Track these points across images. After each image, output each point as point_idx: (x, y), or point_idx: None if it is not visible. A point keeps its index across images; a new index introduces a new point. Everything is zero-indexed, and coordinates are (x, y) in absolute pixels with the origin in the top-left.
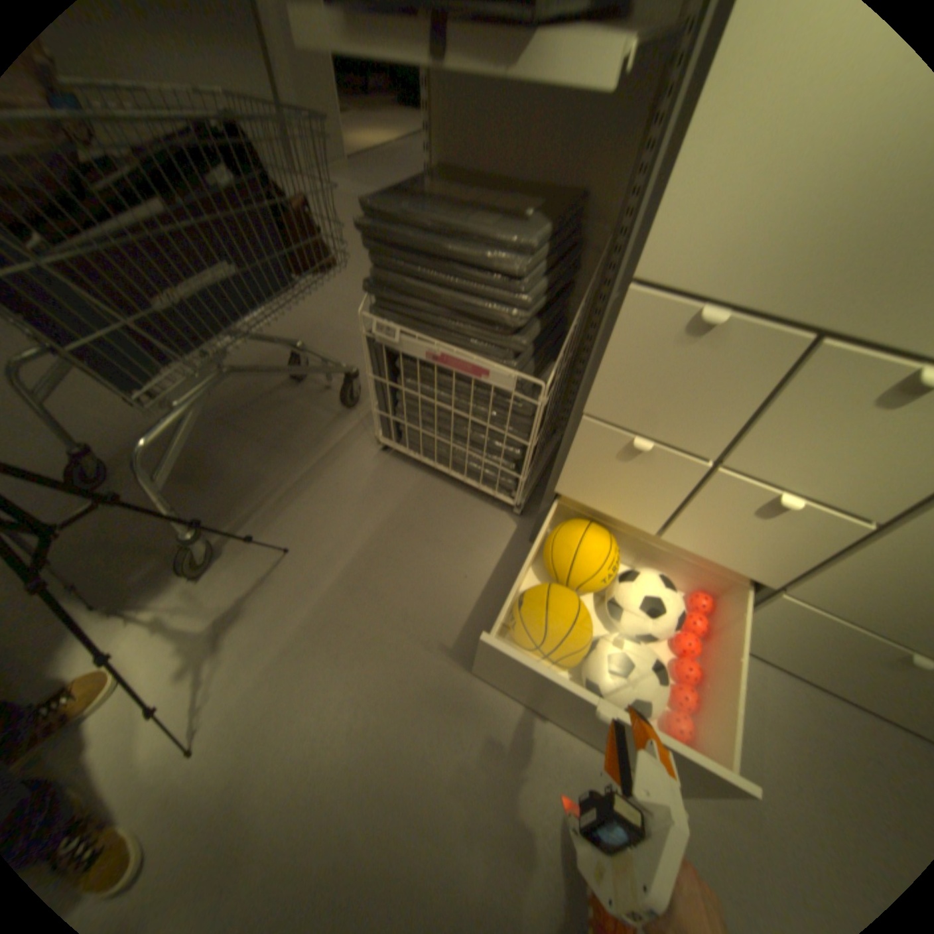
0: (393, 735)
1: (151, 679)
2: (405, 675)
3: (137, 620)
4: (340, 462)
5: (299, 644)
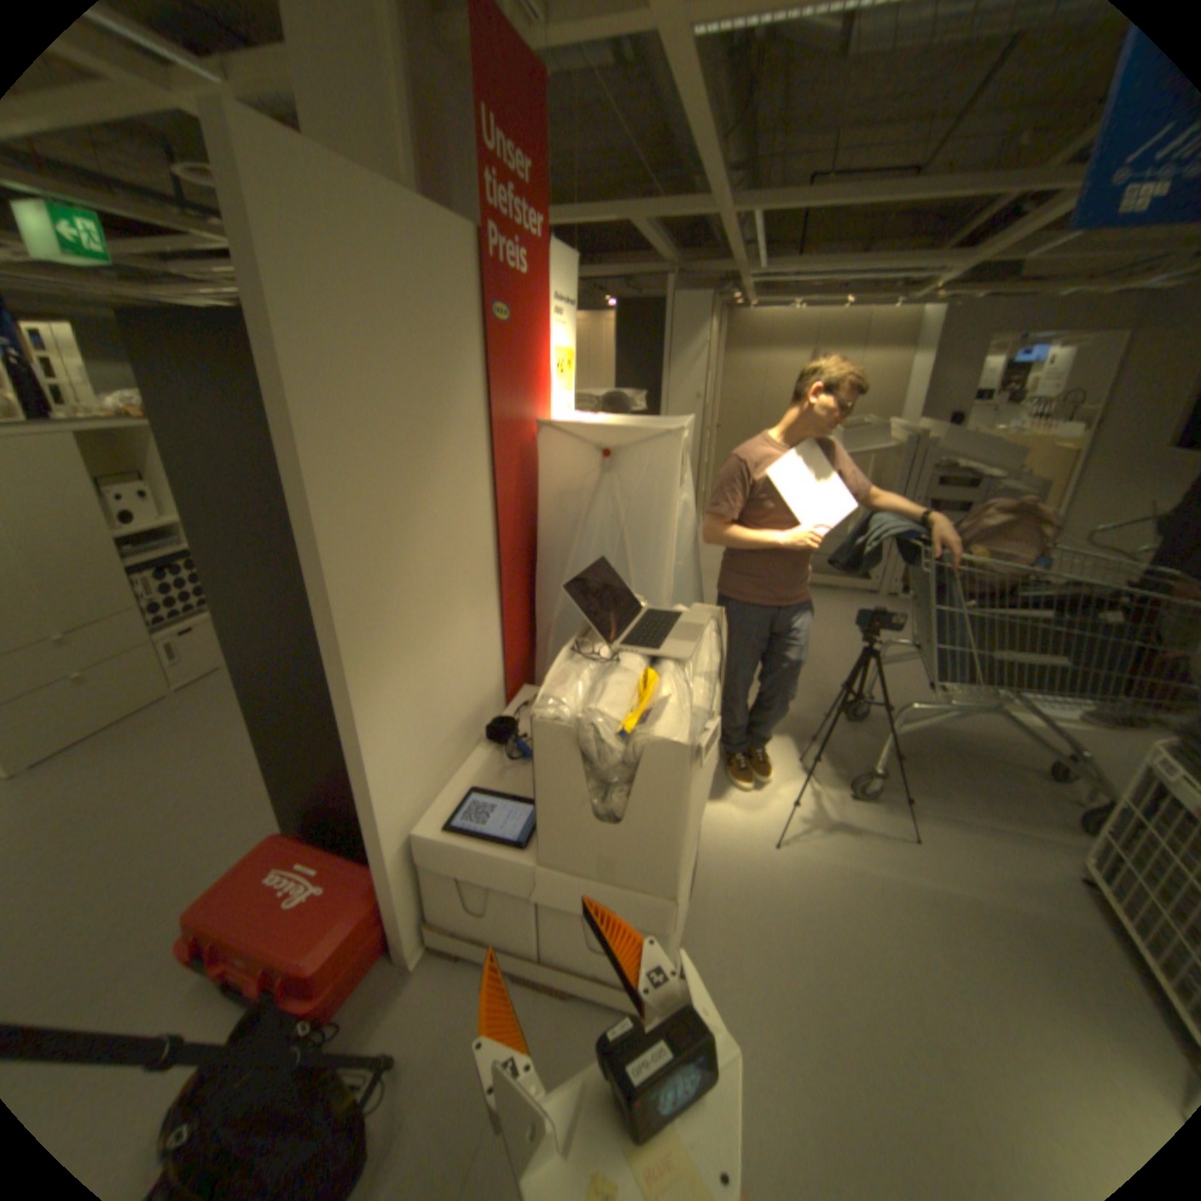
0: (875, 986)
1: (793, 811)
2: (921, 983)
3: (818, 781)
4: (1028, 851)
5: (873, 886)
